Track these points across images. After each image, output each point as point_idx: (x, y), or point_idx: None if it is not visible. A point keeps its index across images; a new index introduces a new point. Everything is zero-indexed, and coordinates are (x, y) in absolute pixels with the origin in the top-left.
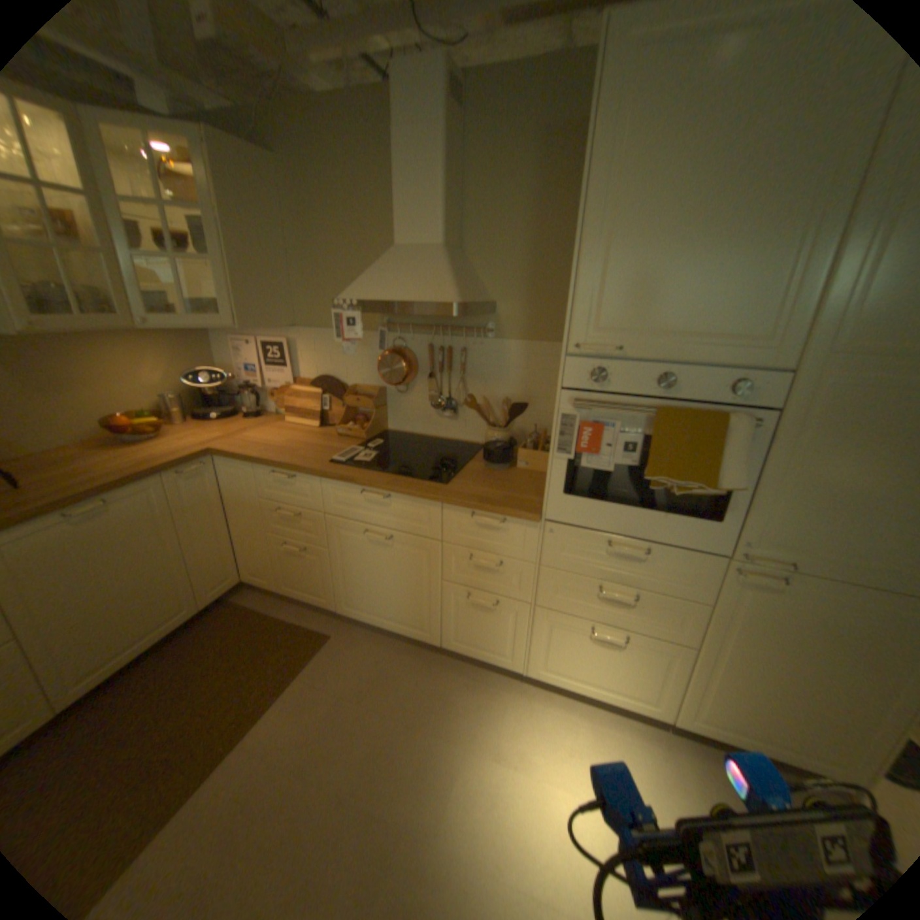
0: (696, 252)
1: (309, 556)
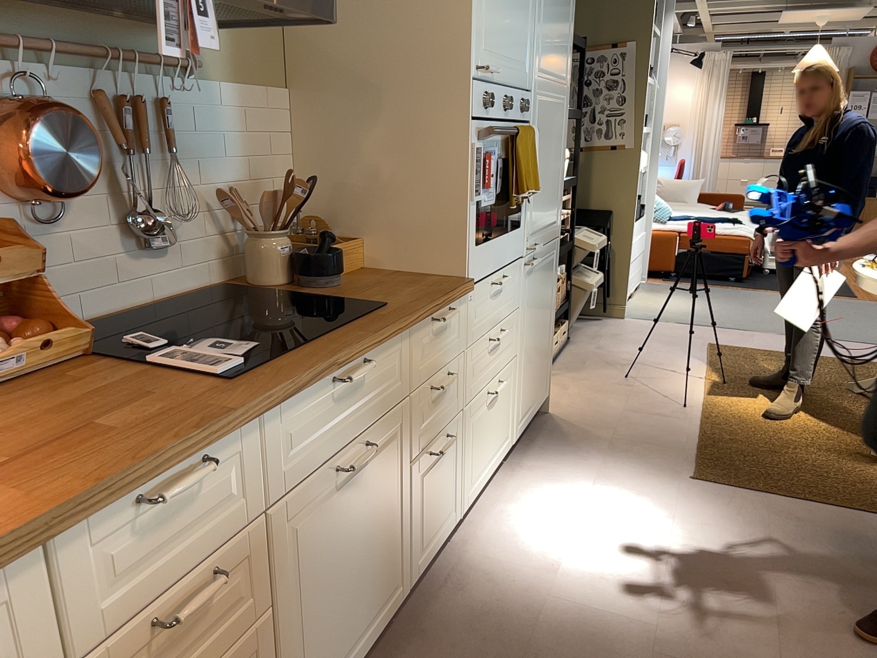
0: None
1: None
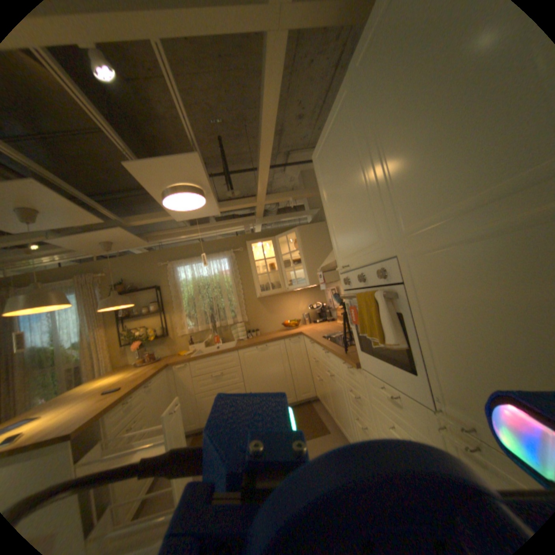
0: (347, 215)
1: (323, 385)
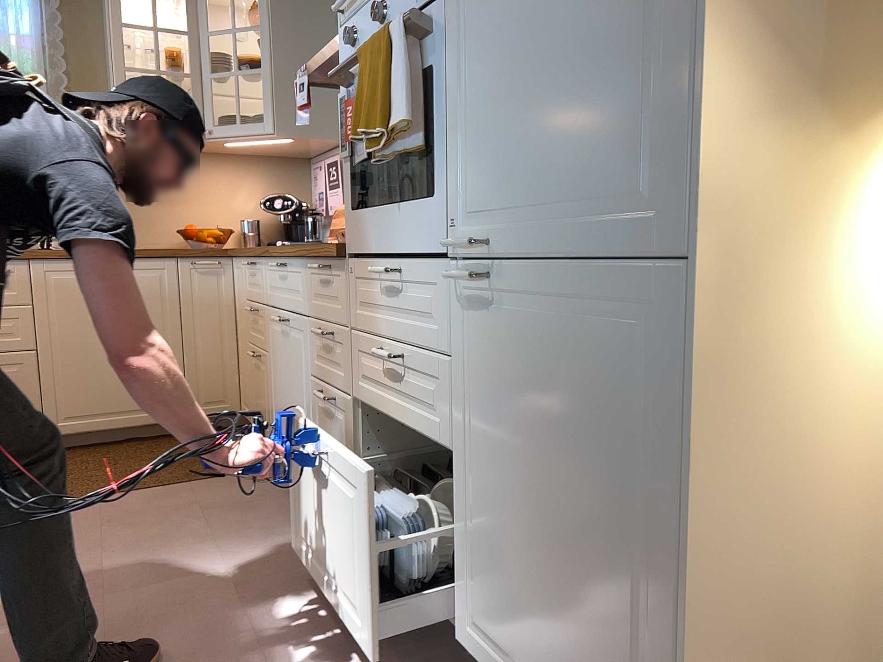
0: None
1: (262, 366)
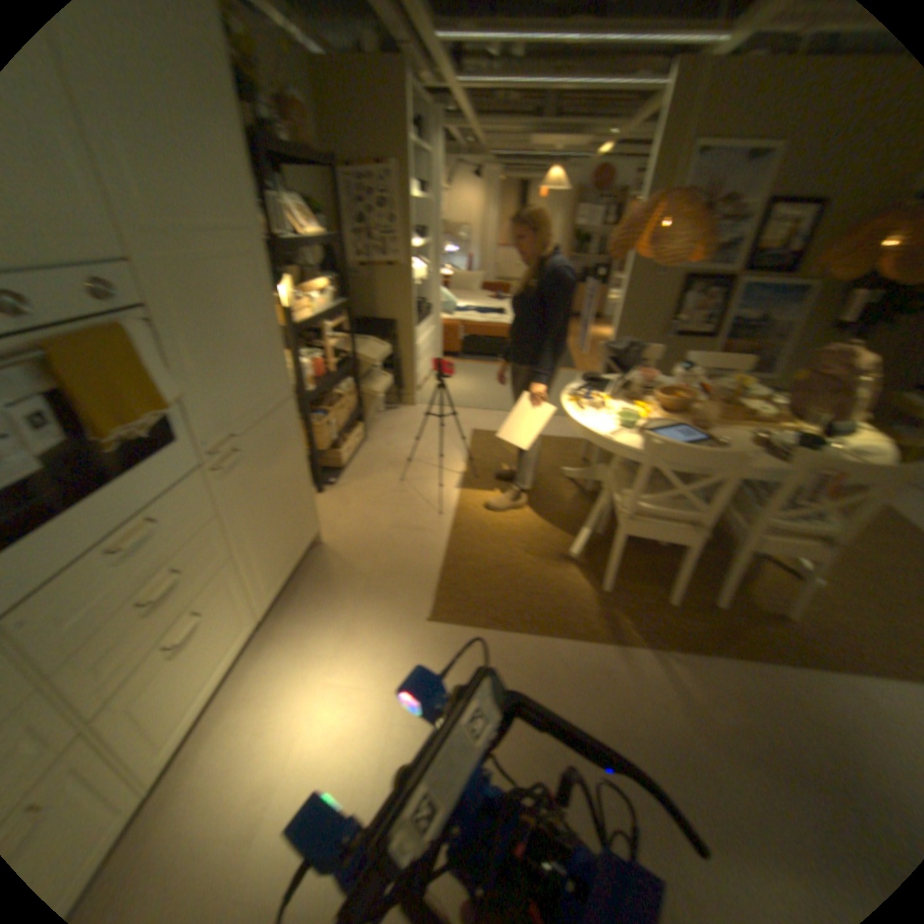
0: None
1: None
